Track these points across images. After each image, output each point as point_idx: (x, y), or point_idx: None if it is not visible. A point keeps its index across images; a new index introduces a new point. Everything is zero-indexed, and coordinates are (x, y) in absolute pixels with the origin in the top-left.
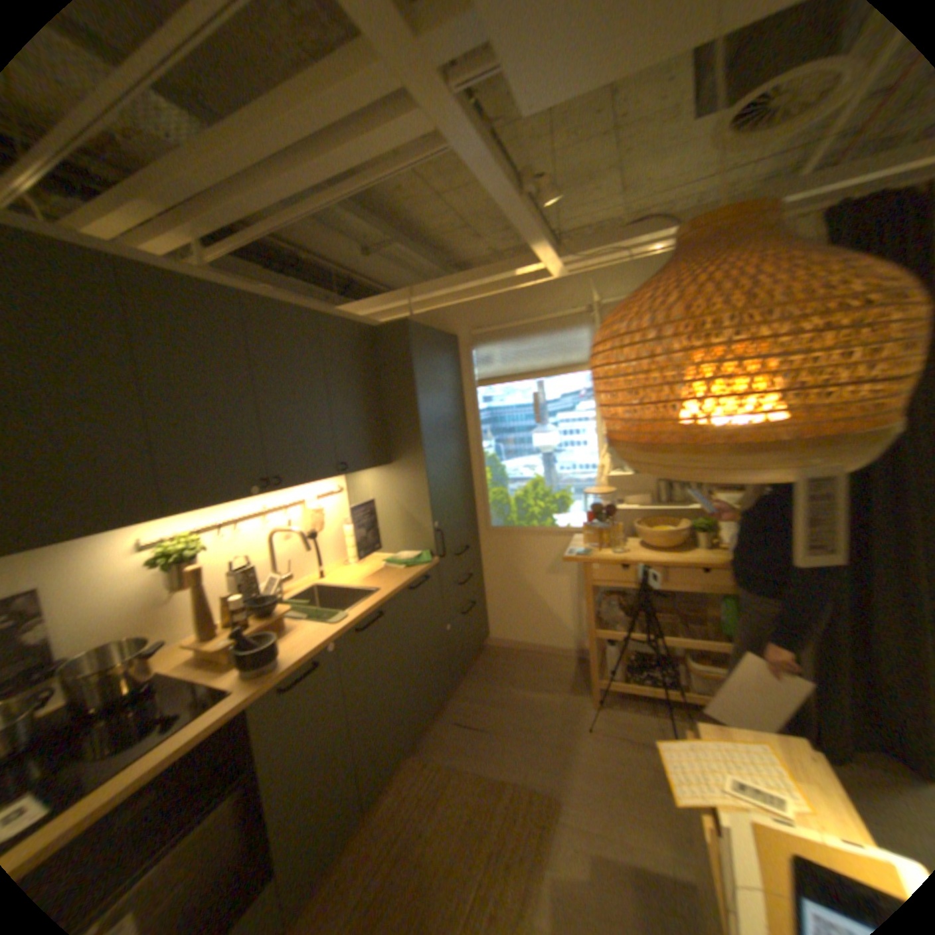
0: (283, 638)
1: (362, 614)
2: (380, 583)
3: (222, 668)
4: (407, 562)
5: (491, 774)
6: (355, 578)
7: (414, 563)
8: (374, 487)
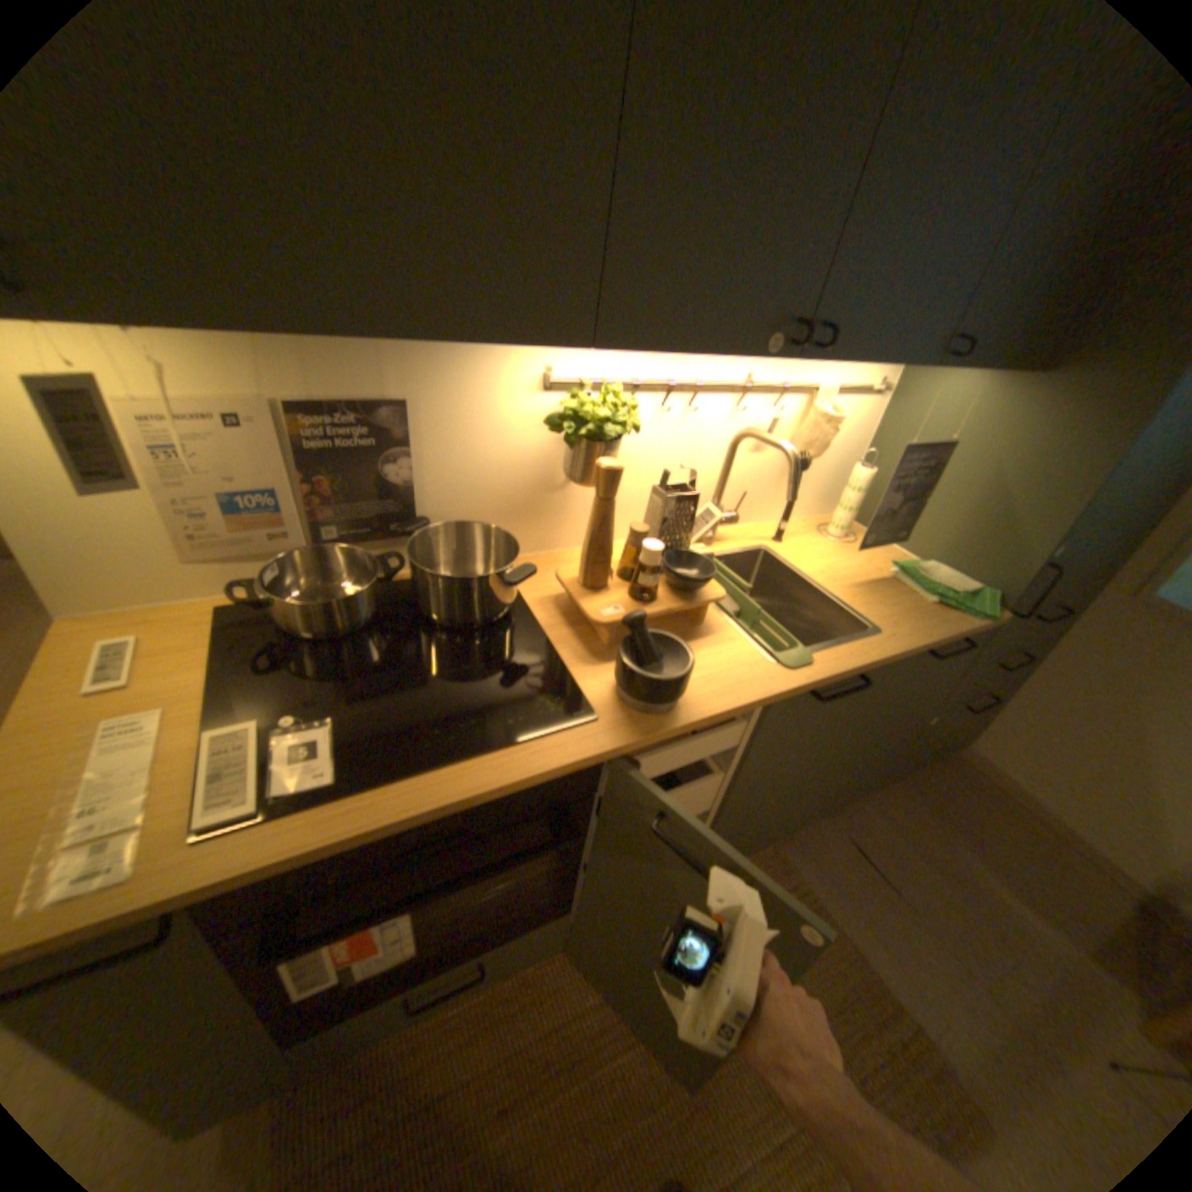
0: (695, 640)
1: (836, 669)
2: (882, 614)
3: (597, 647)
4: (945, 593)
5: (886, 972)
6: (834, 572)
7: (960, 604)
8: (961, 410)
